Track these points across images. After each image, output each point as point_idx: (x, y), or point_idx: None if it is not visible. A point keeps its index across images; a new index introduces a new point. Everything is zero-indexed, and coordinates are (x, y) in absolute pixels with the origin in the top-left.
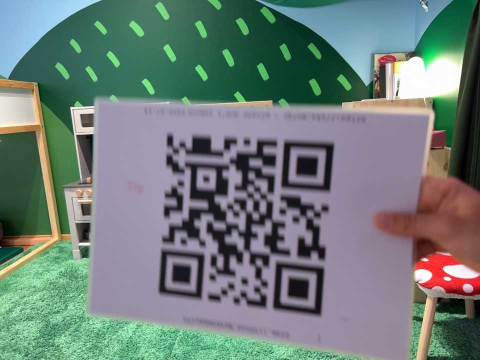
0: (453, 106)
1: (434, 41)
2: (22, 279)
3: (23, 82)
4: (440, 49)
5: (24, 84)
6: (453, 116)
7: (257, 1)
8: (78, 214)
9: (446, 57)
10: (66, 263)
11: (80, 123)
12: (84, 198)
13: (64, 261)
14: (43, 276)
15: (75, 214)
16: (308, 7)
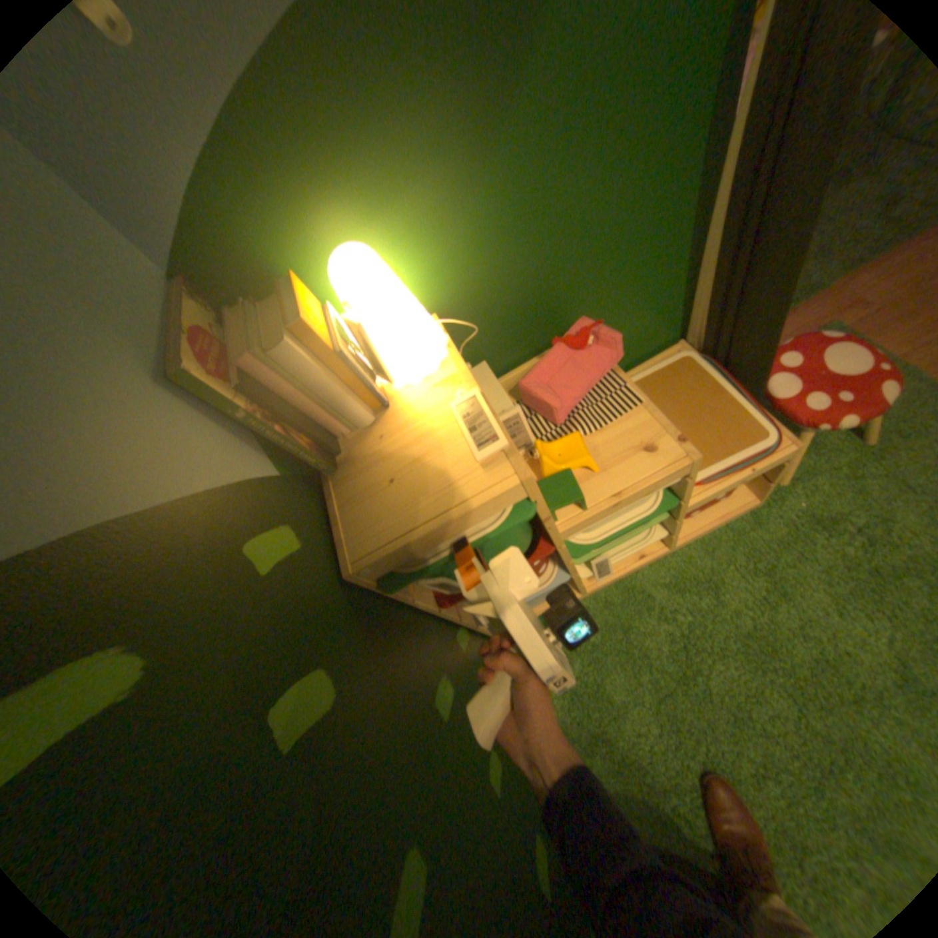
0: (529, 273)
1: (327, 156)
2: None
3: None
4: (386, 167)
5: None
6: (533, 292)
7: None
8: None
9: (439, 176)
10: None
11: None
12: None
13: None
14: None
15: None
16: None
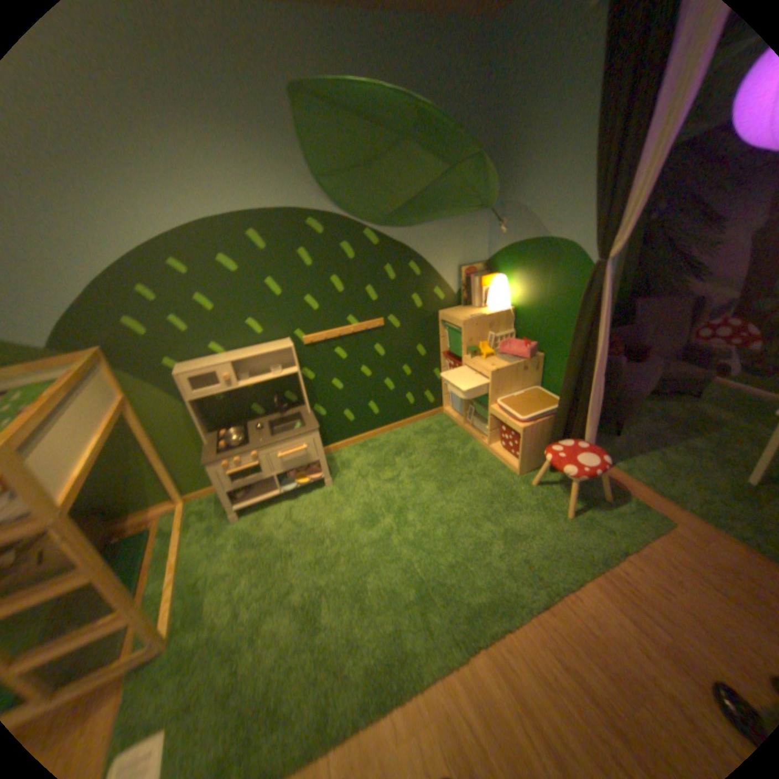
0: (537, 321)
1: (514, 263)
2: (199, 570)
3: (77, 349)
4: (521, 272)
5: (83, 353)
6: (537, 328)
7: (360, 224)
8: (223, 481)
9: (529, 281)
10: (227, 531)
11: (191, 388)
12: (231, 467)
13: (222, 528)
14: (220, 557)
15: (224, 484)
16: (407, 227)
